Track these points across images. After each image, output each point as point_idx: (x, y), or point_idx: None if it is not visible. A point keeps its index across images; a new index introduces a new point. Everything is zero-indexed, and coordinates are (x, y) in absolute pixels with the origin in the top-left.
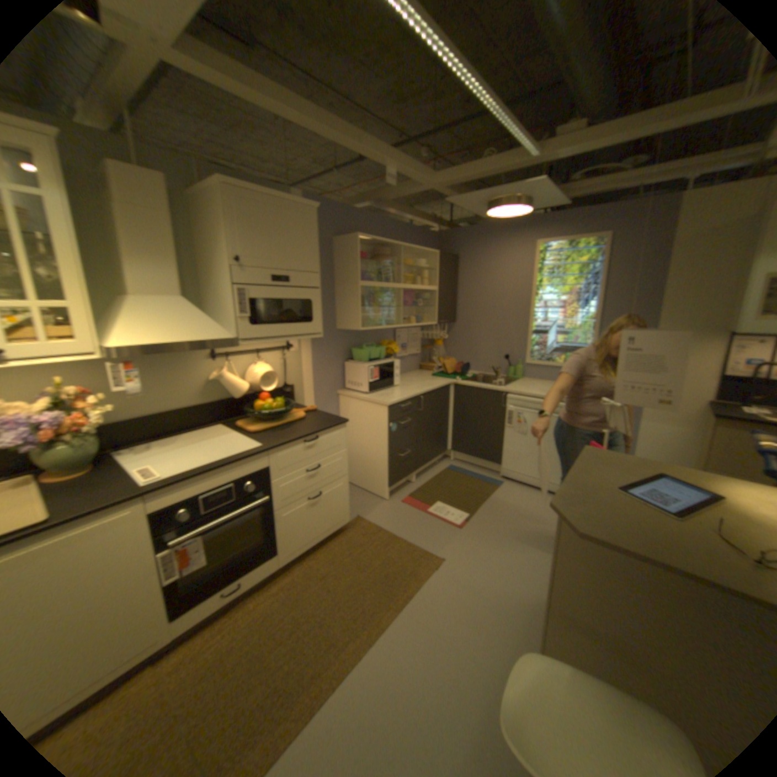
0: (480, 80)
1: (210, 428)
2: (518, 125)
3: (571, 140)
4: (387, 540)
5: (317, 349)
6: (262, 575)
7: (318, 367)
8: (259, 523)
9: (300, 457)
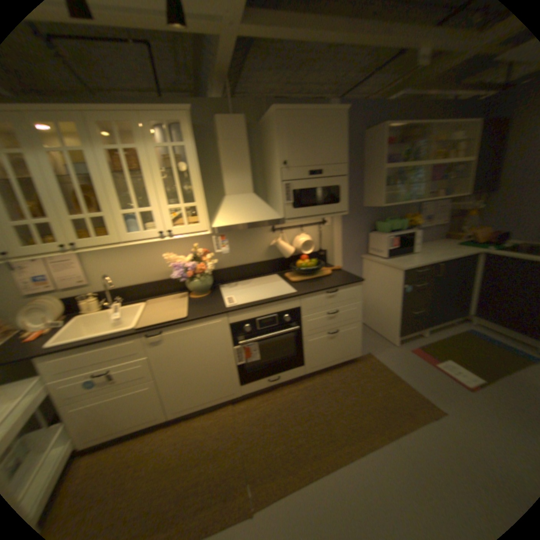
0: None
1: (272, 276)
2: None
3: None
4: (394, 380)
5: (348, 223)
6: (296, 375)
7: (348, 236)
8: (295, 342)
9: (325, 303)
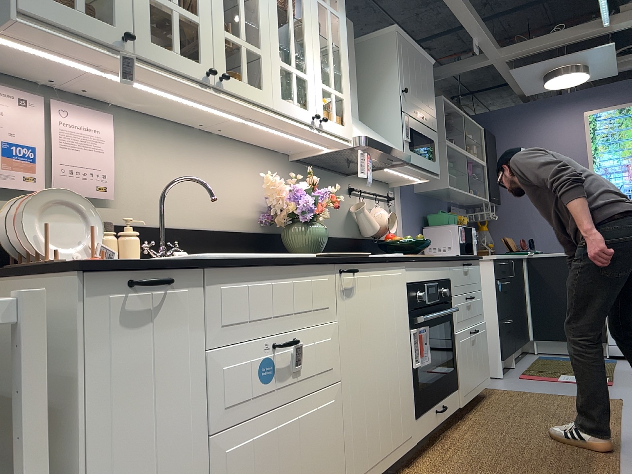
0: None
1: None
2: None
3: None
4: (543, 395)
5: (406, 209)
6: (453, 406)
7: (407, 228)
8: (442, 346)
9: (463, 280)
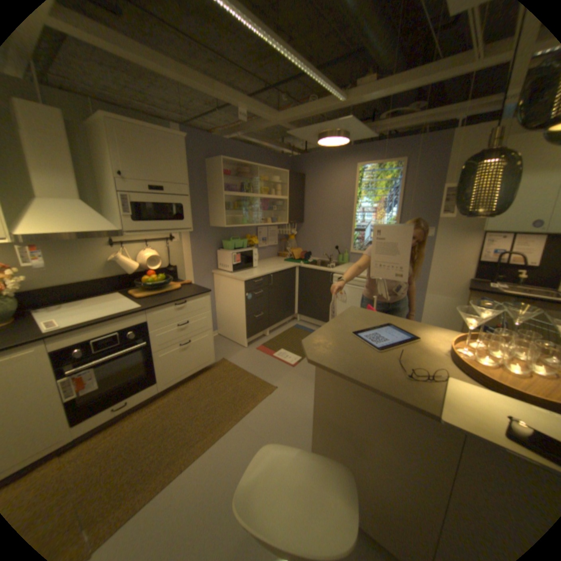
0: (283, 43)
1: (111, 295)
2: (323, 77)
3: (367, 89)
4: (241, 374)
5: (195, 240)
6: (145, 397)
7: (196, 253)
8: (143, 361)
9: (172, 315)
